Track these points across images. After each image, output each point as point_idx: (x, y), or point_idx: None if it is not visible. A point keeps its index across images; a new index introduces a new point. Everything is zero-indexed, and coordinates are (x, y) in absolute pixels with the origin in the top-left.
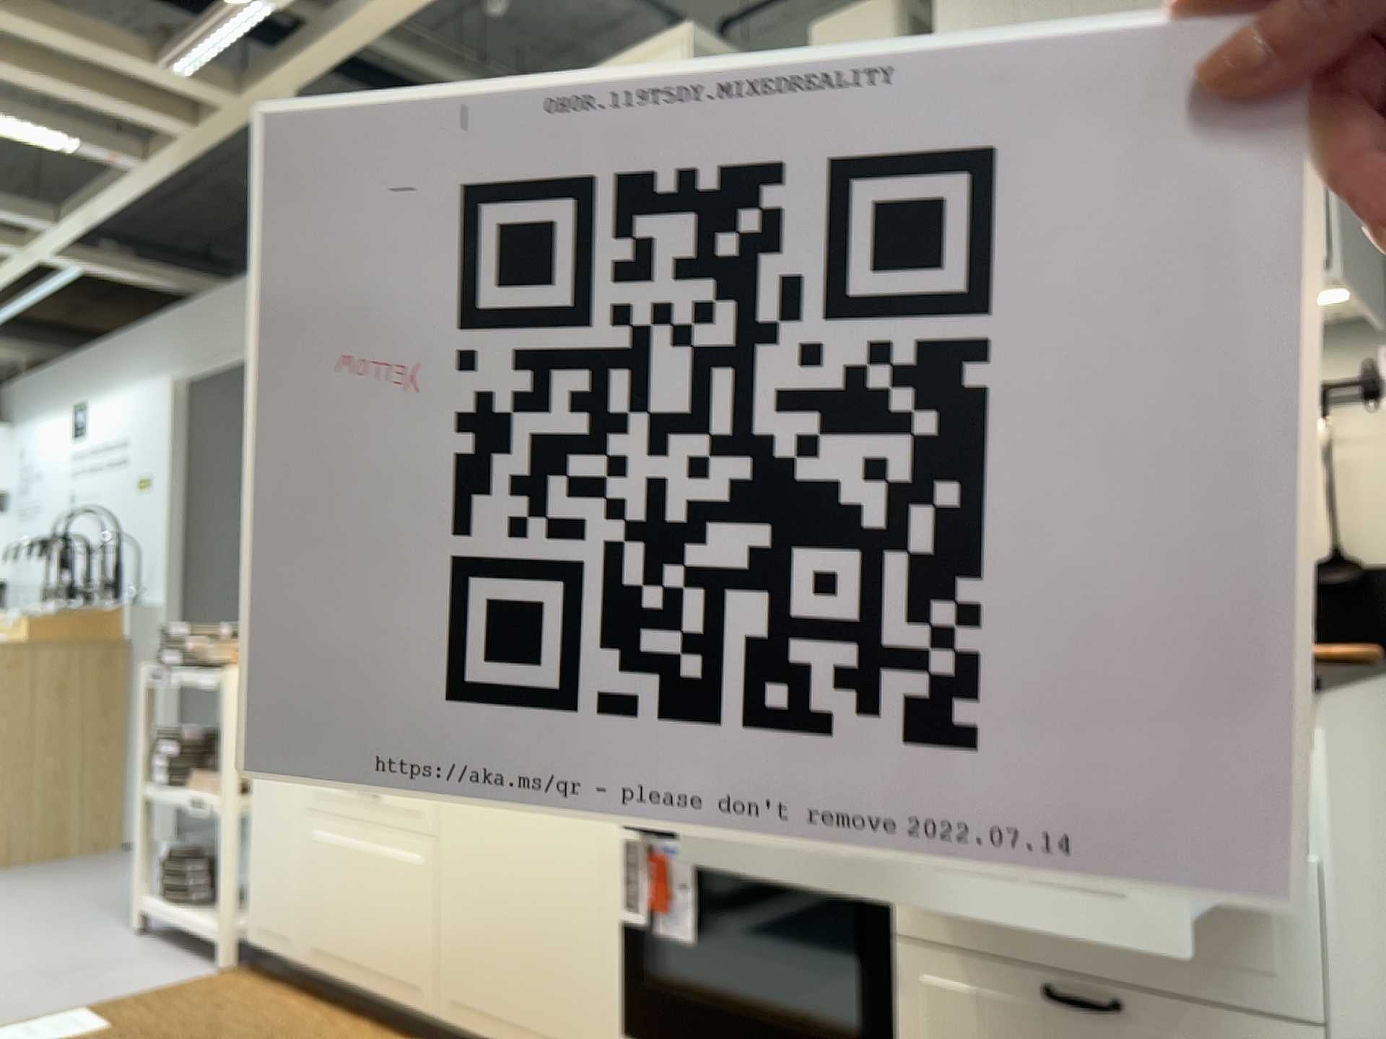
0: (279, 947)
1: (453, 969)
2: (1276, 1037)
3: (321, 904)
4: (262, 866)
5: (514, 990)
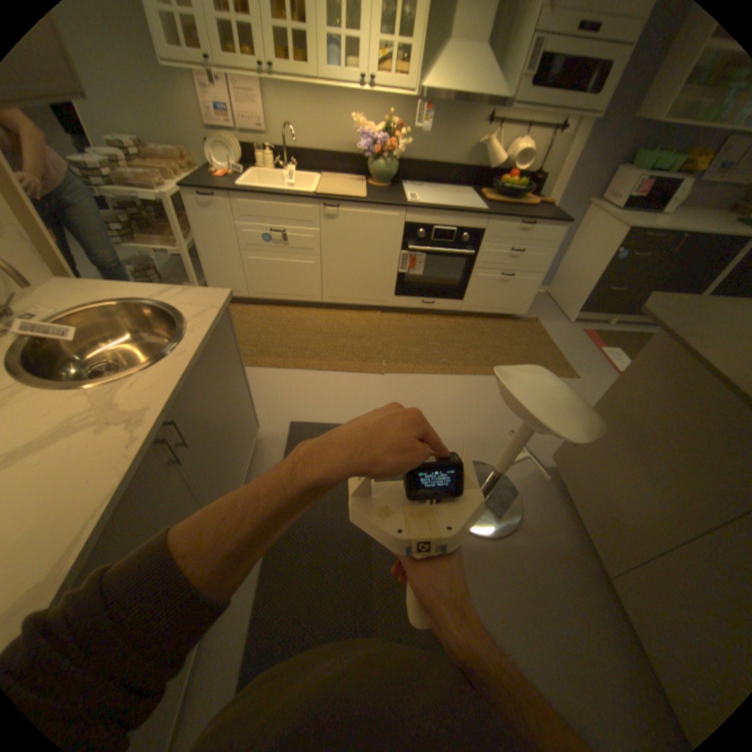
0: (236, 294)
1: (331, 290)
2: (536, 275)
3: (259, 280)
4: (216, 271)
5: (356, 291)
